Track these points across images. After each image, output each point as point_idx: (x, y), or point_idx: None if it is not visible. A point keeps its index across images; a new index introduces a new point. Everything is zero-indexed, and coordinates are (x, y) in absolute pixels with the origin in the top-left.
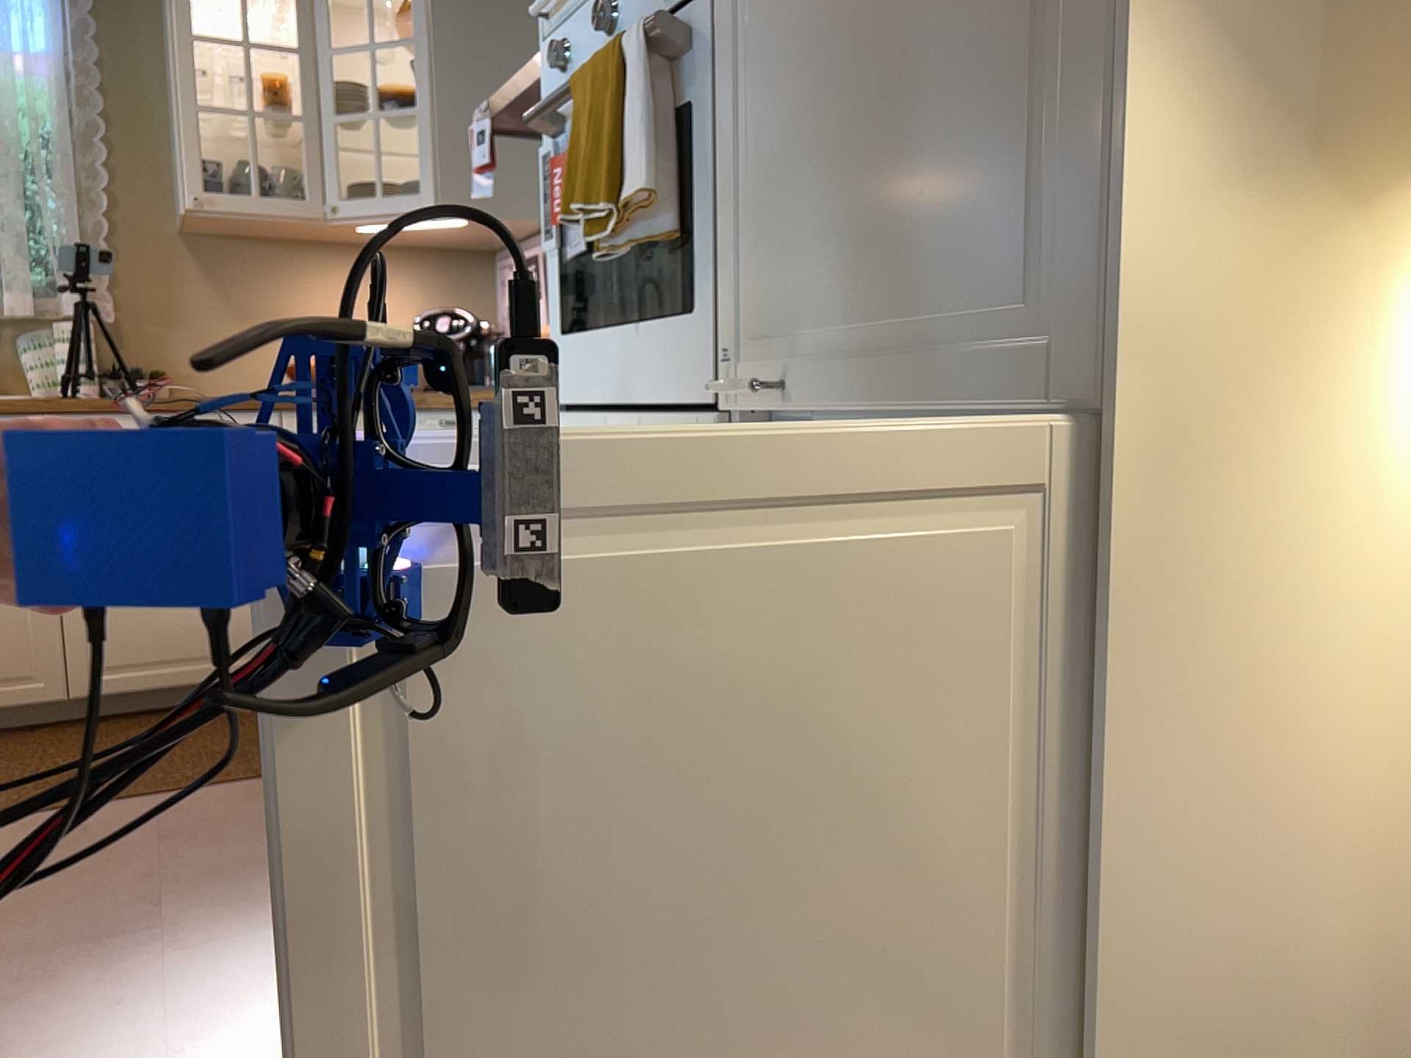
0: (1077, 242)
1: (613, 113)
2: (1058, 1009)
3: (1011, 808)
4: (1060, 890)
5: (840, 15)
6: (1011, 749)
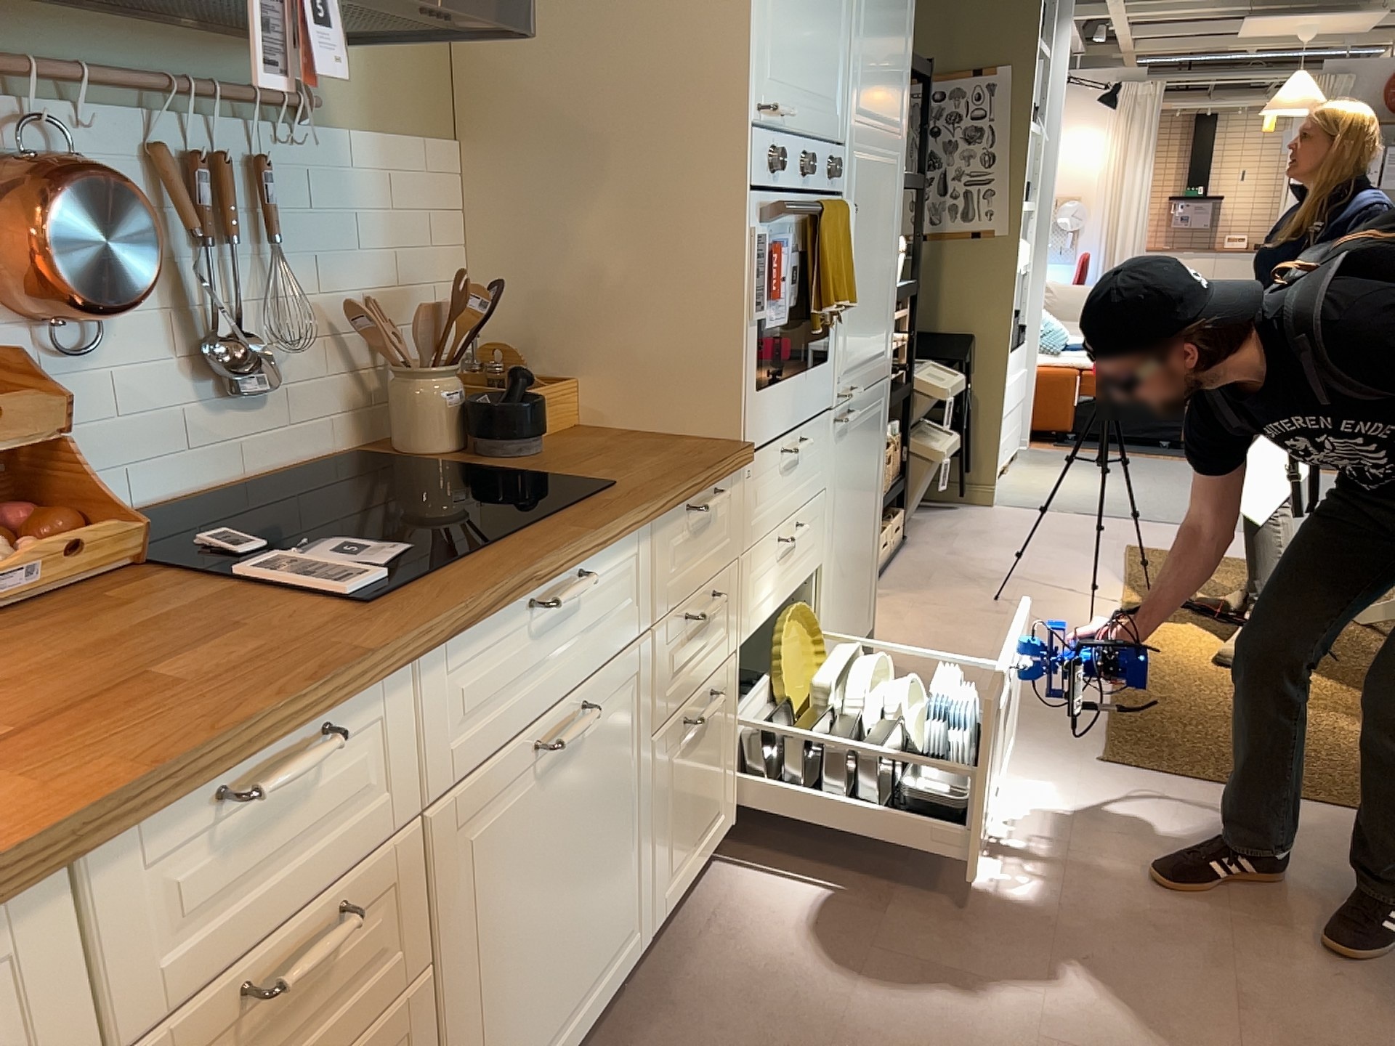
0: (886, 334)
1: (846, 252)
2: (873, 534)
3: (872, 490)
4: (875, 502)
5: (866, 246)
6: (873, 473)
